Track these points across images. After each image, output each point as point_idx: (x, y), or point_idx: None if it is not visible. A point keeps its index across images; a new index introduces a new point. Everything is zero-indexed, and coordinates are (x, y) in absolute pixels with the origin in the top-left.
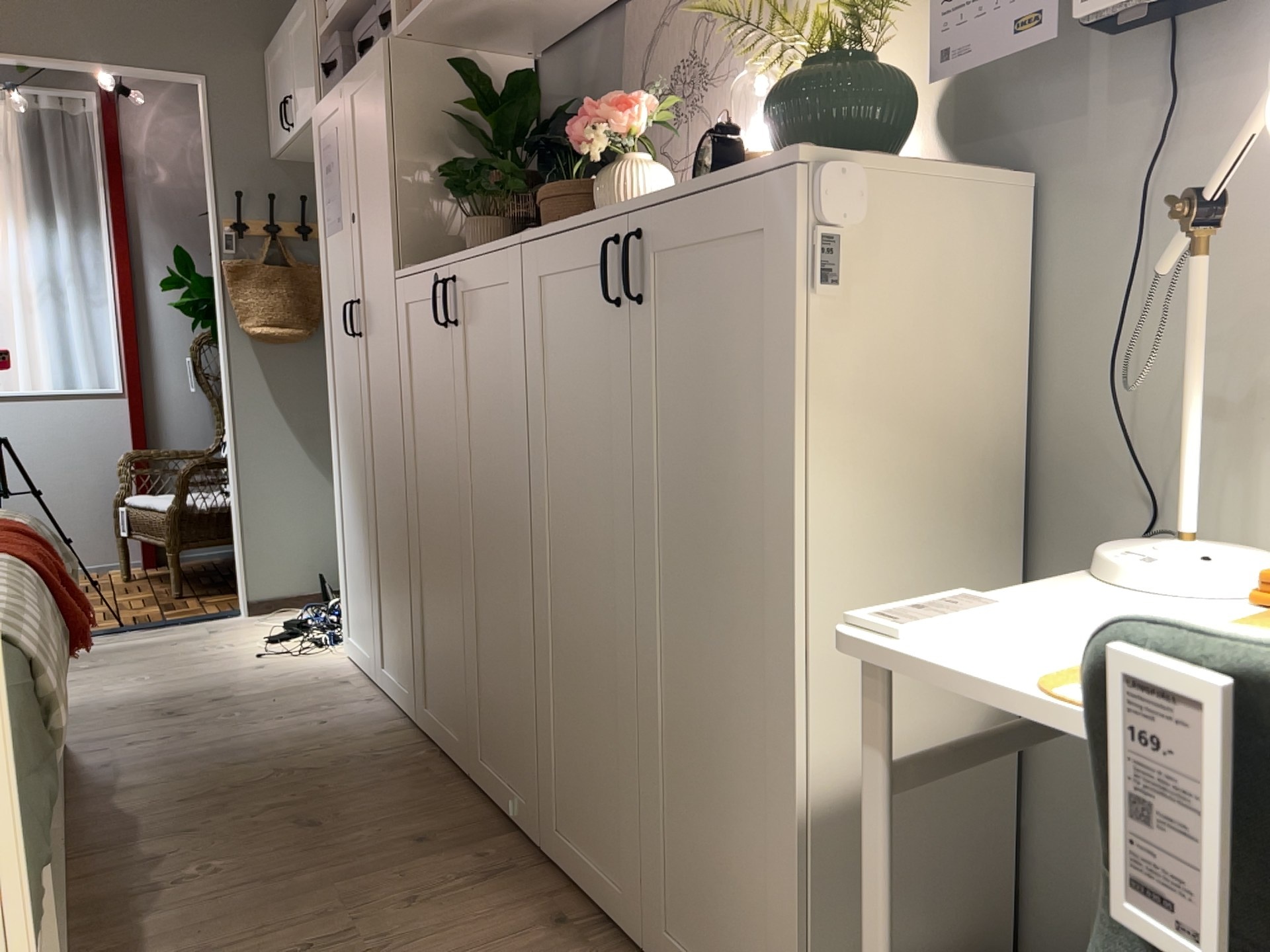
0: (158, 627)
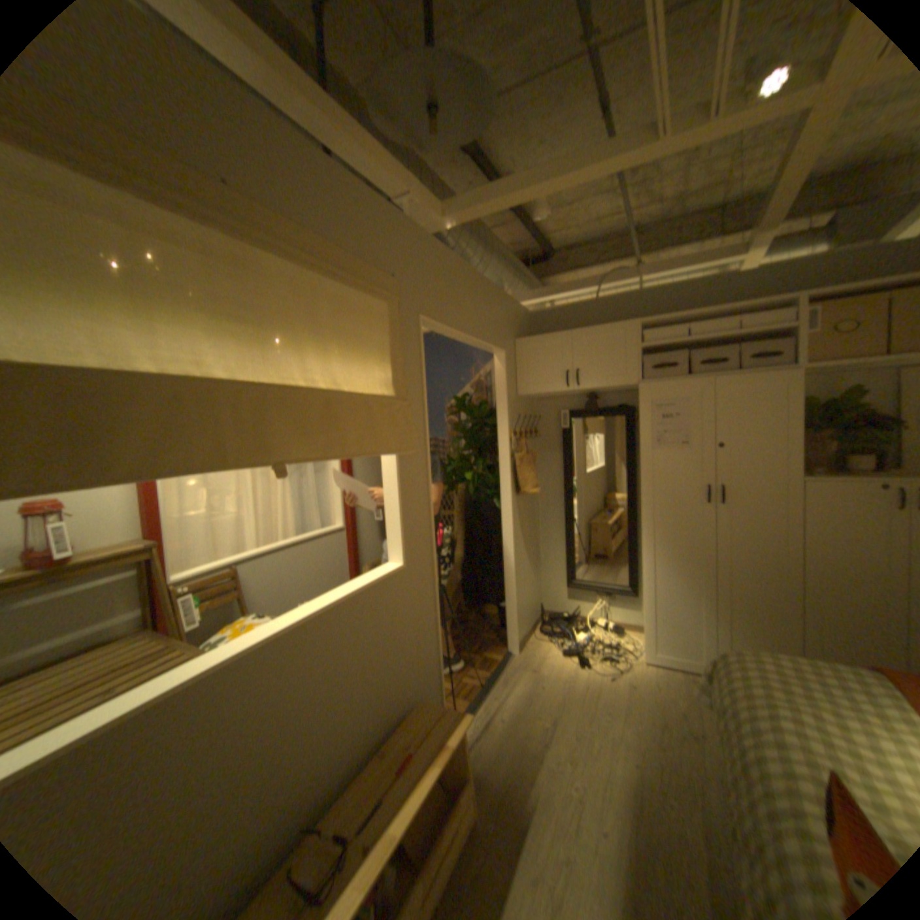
0: (497, 683)
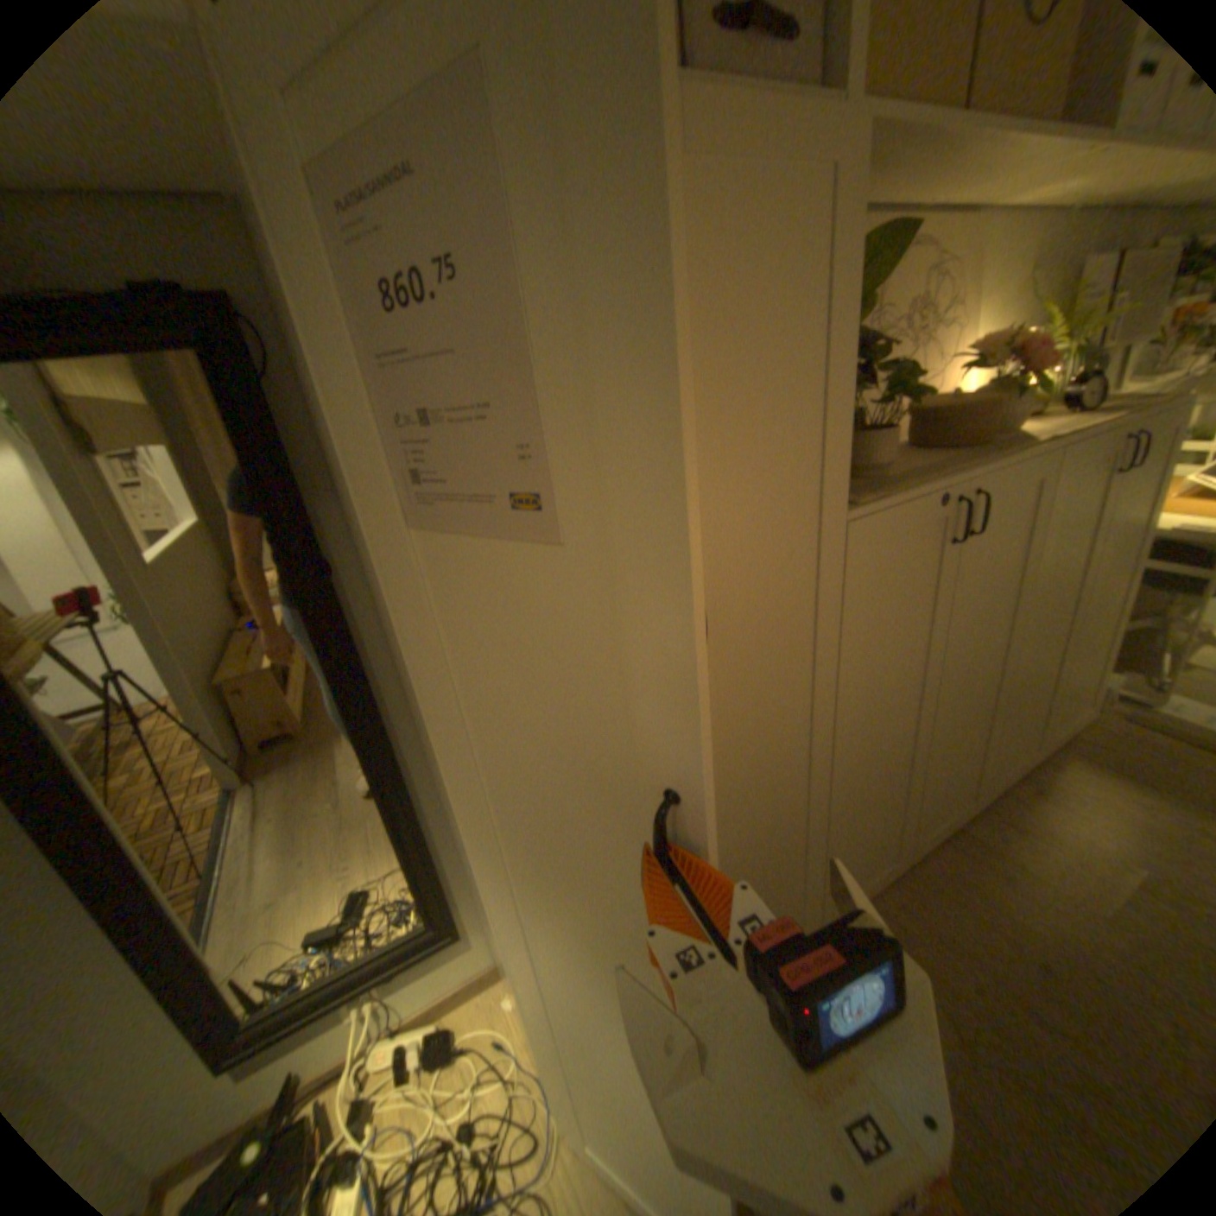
0: None
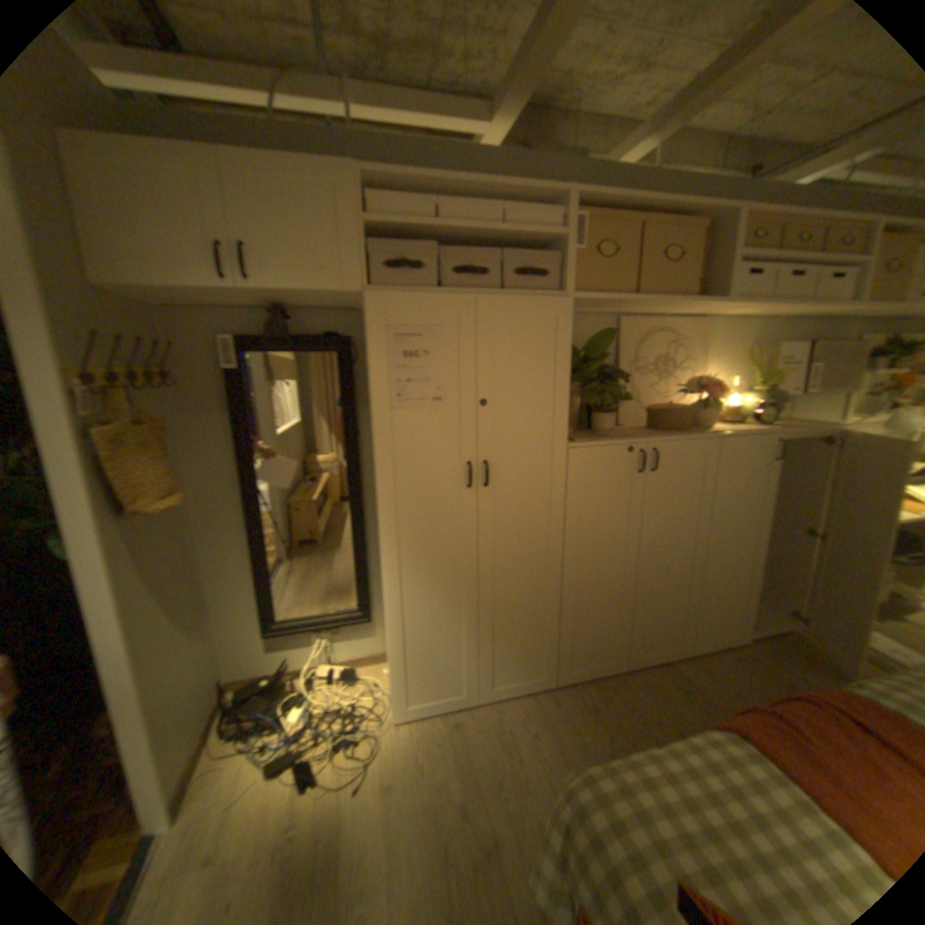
0: None
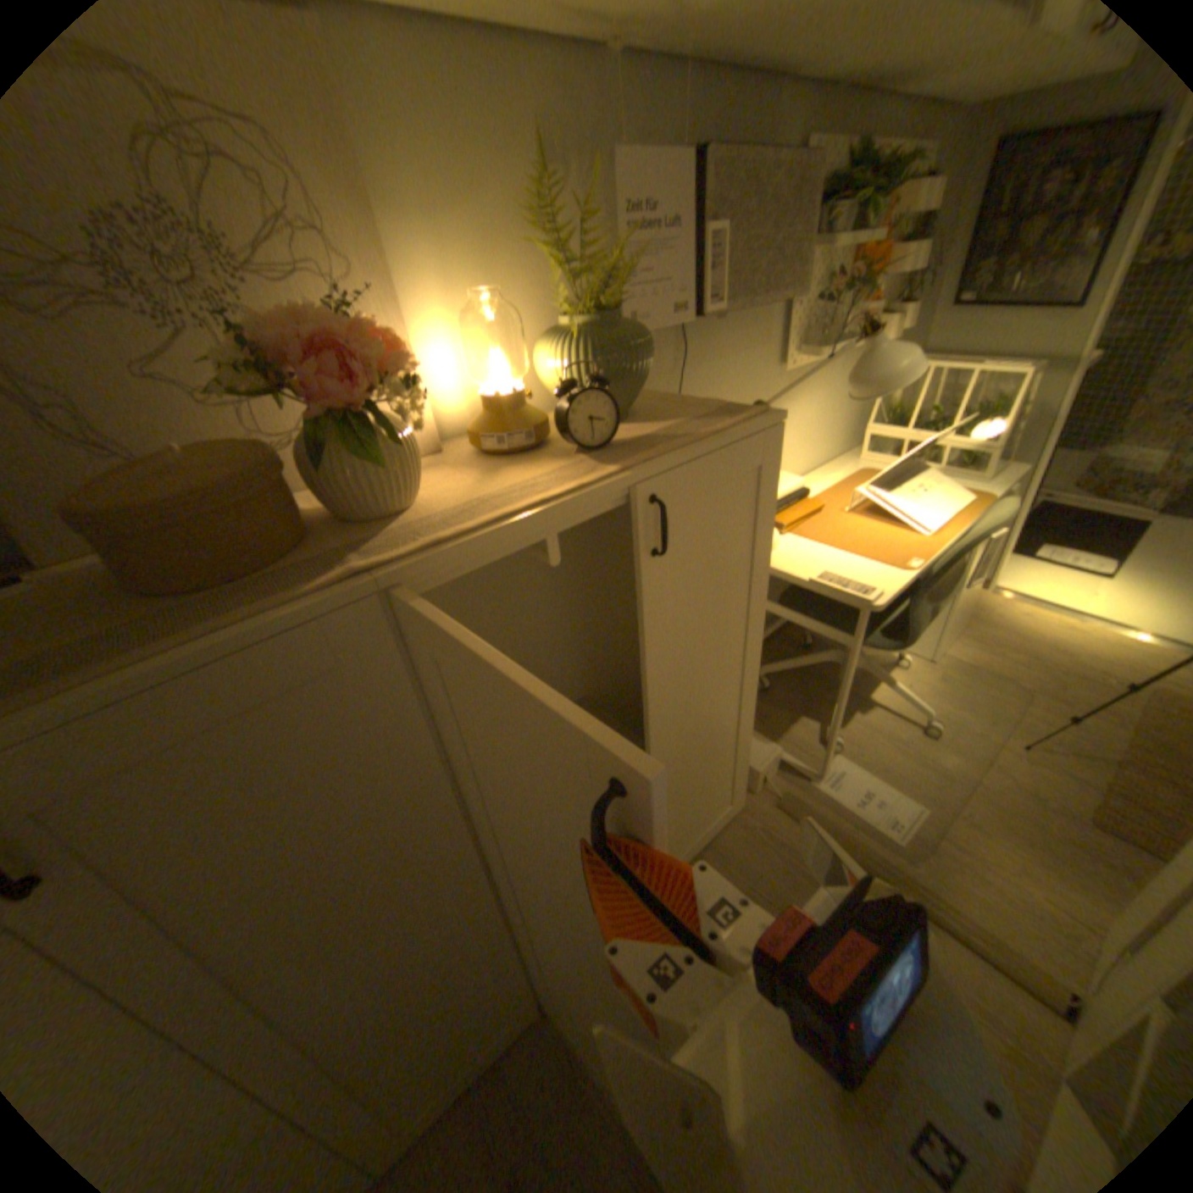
0: None
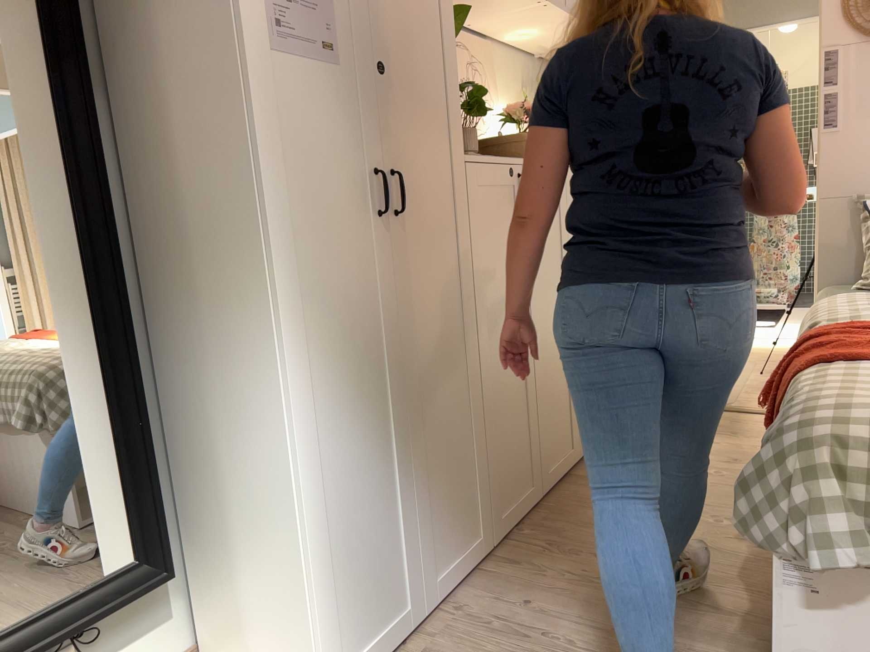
0: None
